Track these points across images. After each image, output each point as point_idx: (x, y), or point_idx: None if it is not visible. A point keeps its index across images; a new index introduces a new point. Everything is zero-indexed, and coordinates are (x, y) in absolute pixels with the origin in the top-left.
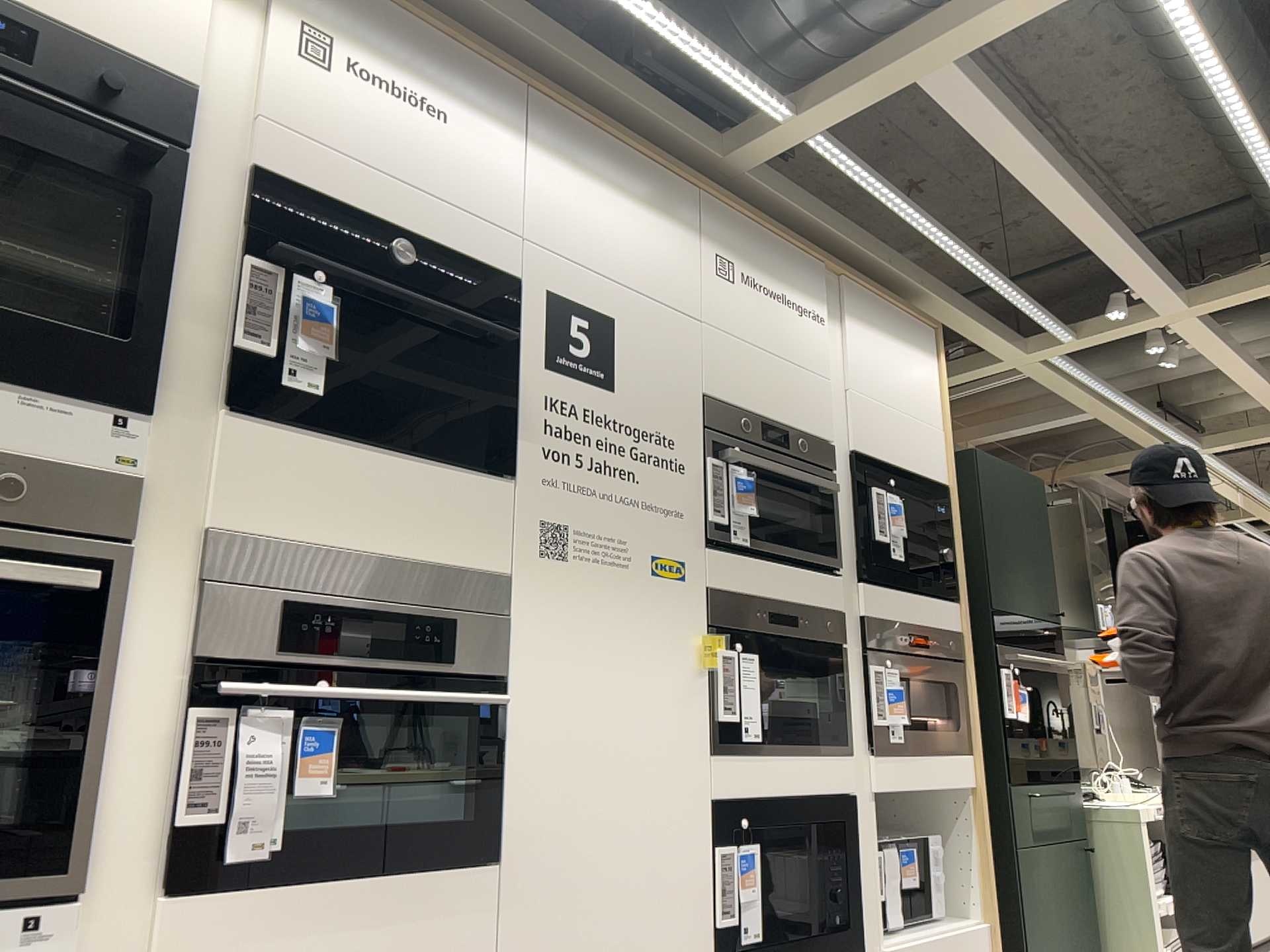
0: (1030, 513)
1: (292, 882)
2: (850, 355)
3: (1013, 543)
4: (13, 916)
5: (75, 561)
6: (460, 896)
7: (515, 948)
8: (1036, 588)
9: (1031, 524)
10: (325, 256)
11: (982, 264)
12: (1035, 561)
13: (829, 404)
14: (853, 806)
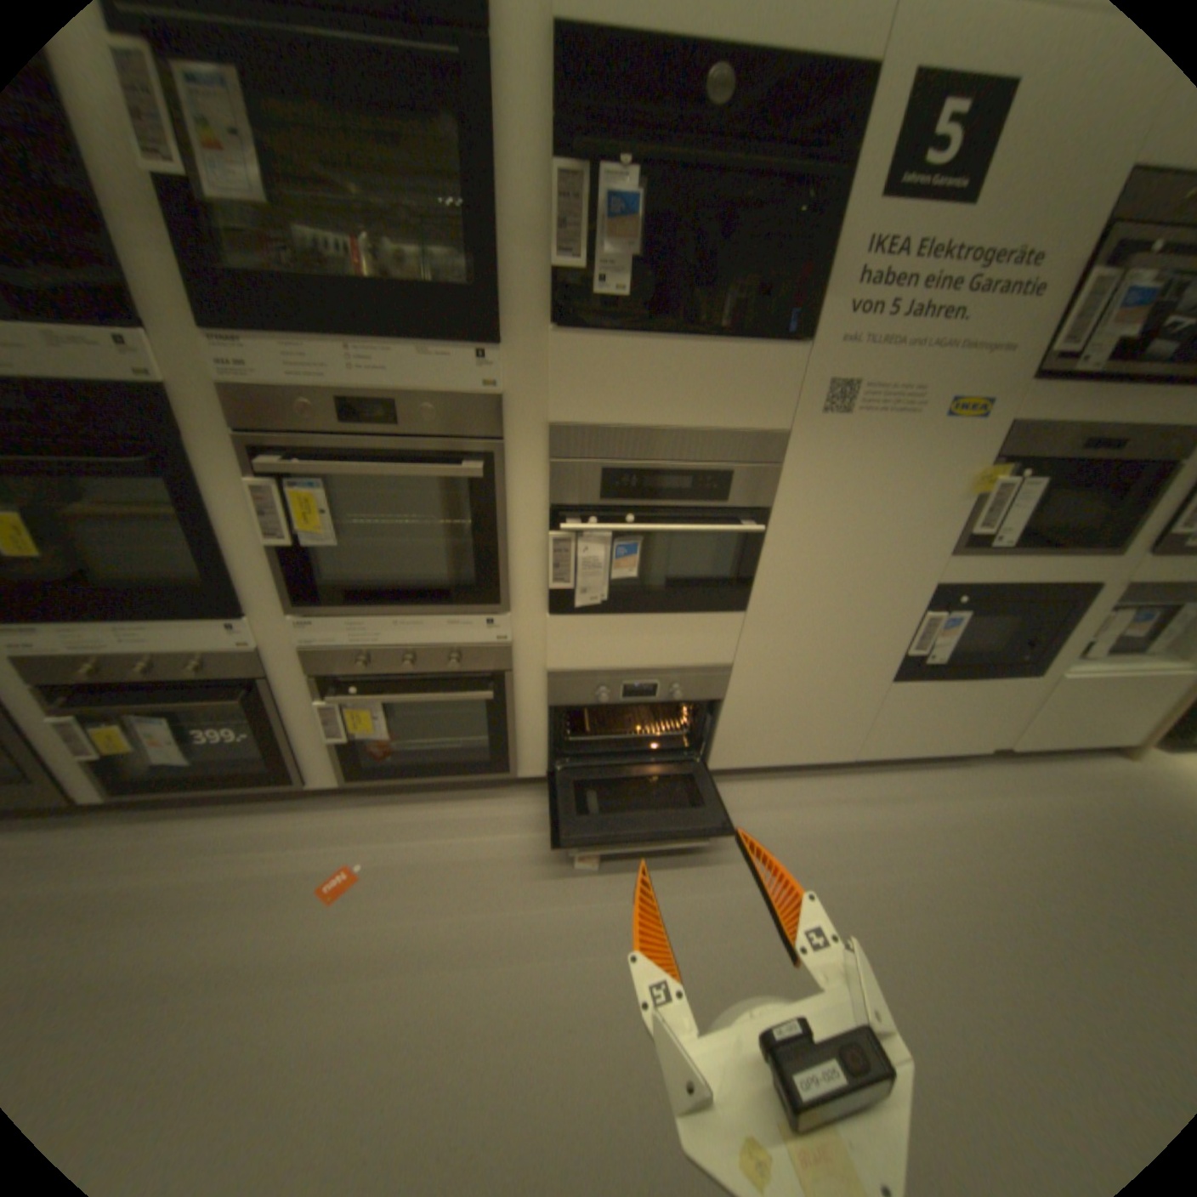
0: None
1: (613, 612)
2: None
3: None
4: (482, 617)
5: (471, 455)
6: (714, 625)
7: (747, 650)
8: None
9: None
10: (632, 124)
11: None
12: None
13: None
14: (1093, 593)
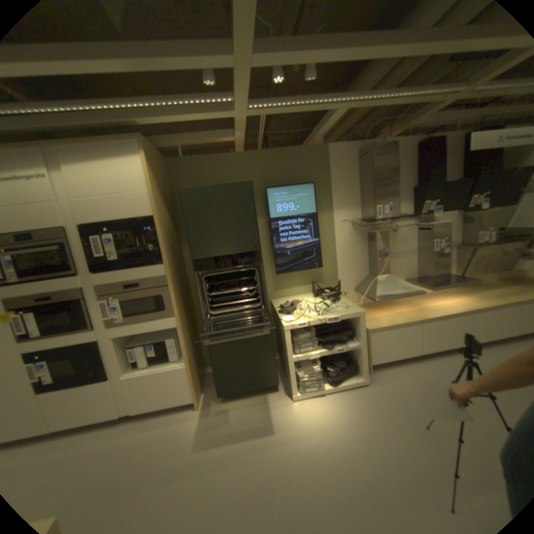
0: (234, 204)
1: None
2: (66, 184)
3: (215, 225)
4: None
5: None
6: None
7: None
8: (236, 240)
9: (235, 209)
10: None
11: (105, 102)
12: (237, 227)
13: (55, 213)
14: (93, 346)
